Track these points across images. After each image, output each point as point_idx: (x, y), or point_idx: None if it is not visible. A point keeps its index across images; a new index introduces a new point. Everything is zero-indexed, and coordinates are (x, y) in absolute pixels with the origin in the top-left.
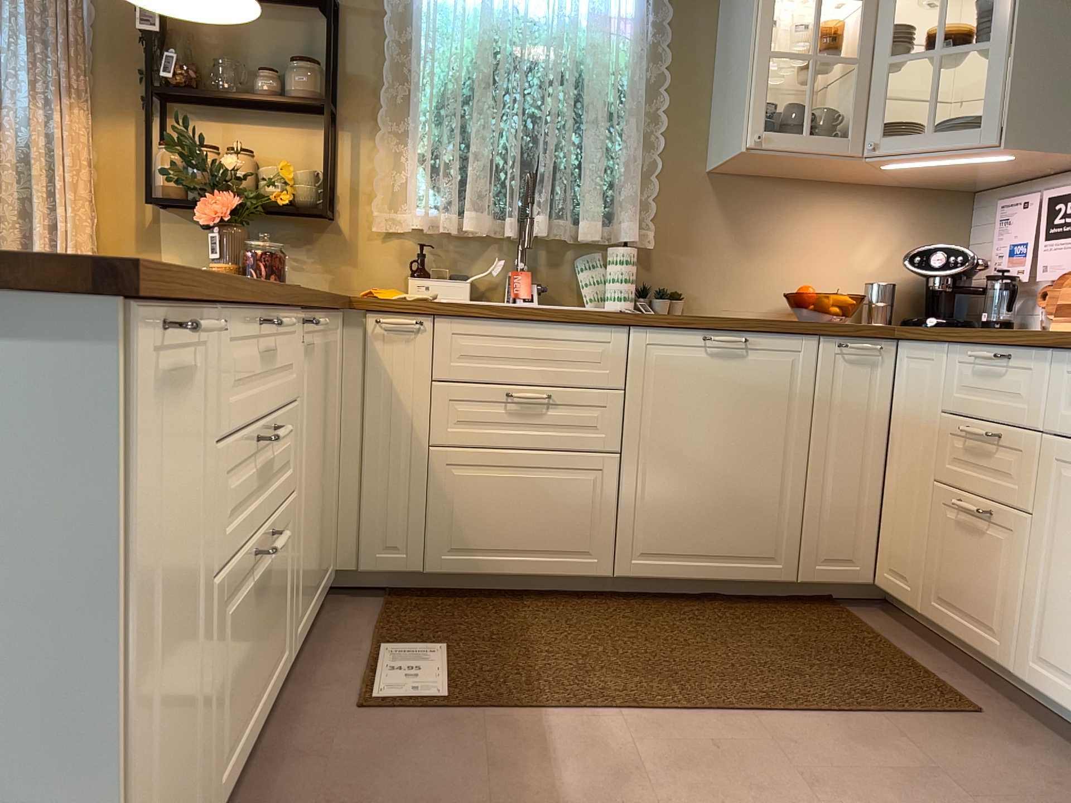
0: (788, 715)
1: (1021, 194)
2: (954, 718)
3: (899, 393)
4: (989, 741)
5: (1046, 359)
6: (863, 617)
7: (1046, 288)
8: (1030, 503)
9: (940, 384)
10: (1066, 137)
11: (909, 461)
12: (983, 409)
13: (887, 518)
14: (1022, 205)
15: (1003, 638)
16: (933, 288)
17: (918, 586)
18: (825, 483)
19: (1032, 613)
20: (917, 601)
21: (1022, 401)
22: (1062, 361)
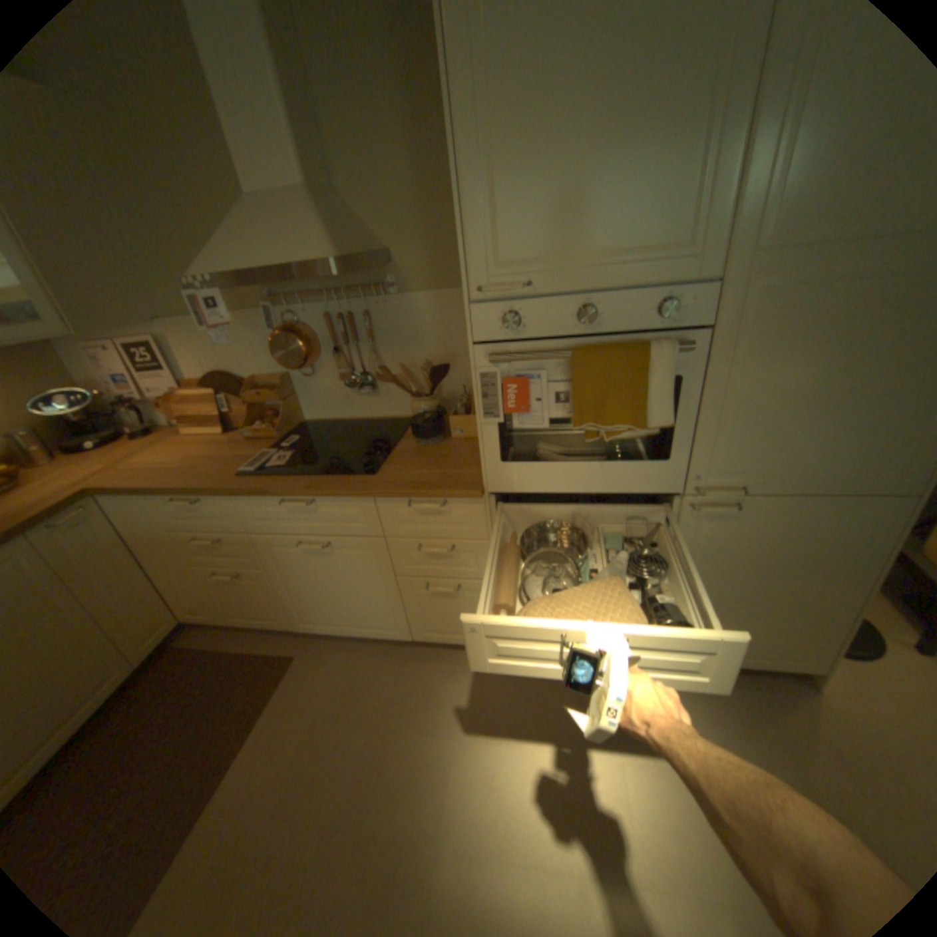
0: (222, 779)
1: (88, 335)
2: (285, 675)
3: (116, 526)
4: (307, 673)
5: (224, 499)
6: (185, 644)
7: (152, 399)
8: (257, 566)
9: (150, 517)
10: (114, 314)
11: (157, 561)
12: (196, 528)
13: (161, 592)
14: (99, 348)
15: (277, 620)
16: (68, 420)
17: (210, 616)
18: (106, 610)
19: (287, 607)
20: (214, 622)
21: (220, 520)
22: (236, 499)
